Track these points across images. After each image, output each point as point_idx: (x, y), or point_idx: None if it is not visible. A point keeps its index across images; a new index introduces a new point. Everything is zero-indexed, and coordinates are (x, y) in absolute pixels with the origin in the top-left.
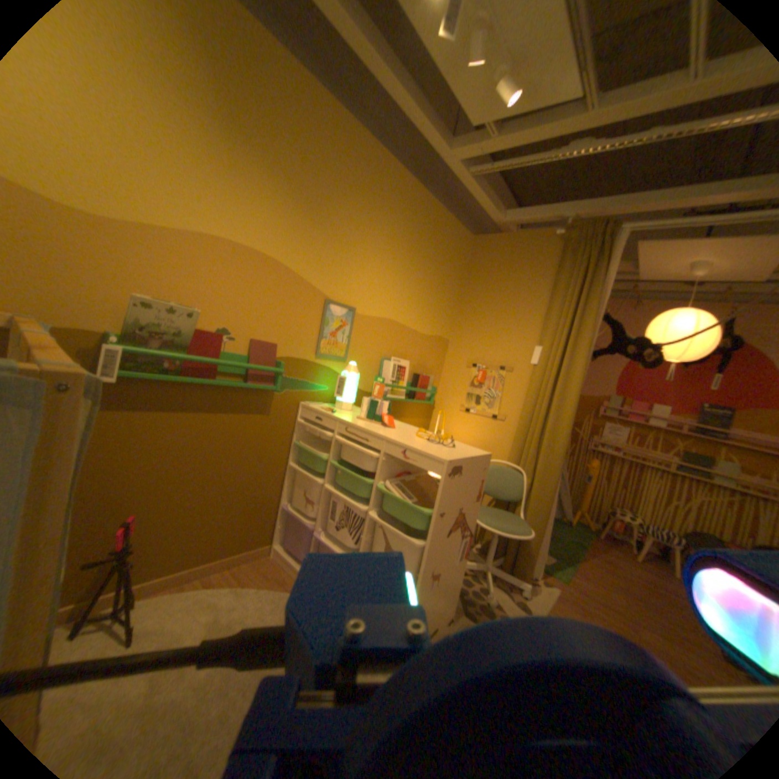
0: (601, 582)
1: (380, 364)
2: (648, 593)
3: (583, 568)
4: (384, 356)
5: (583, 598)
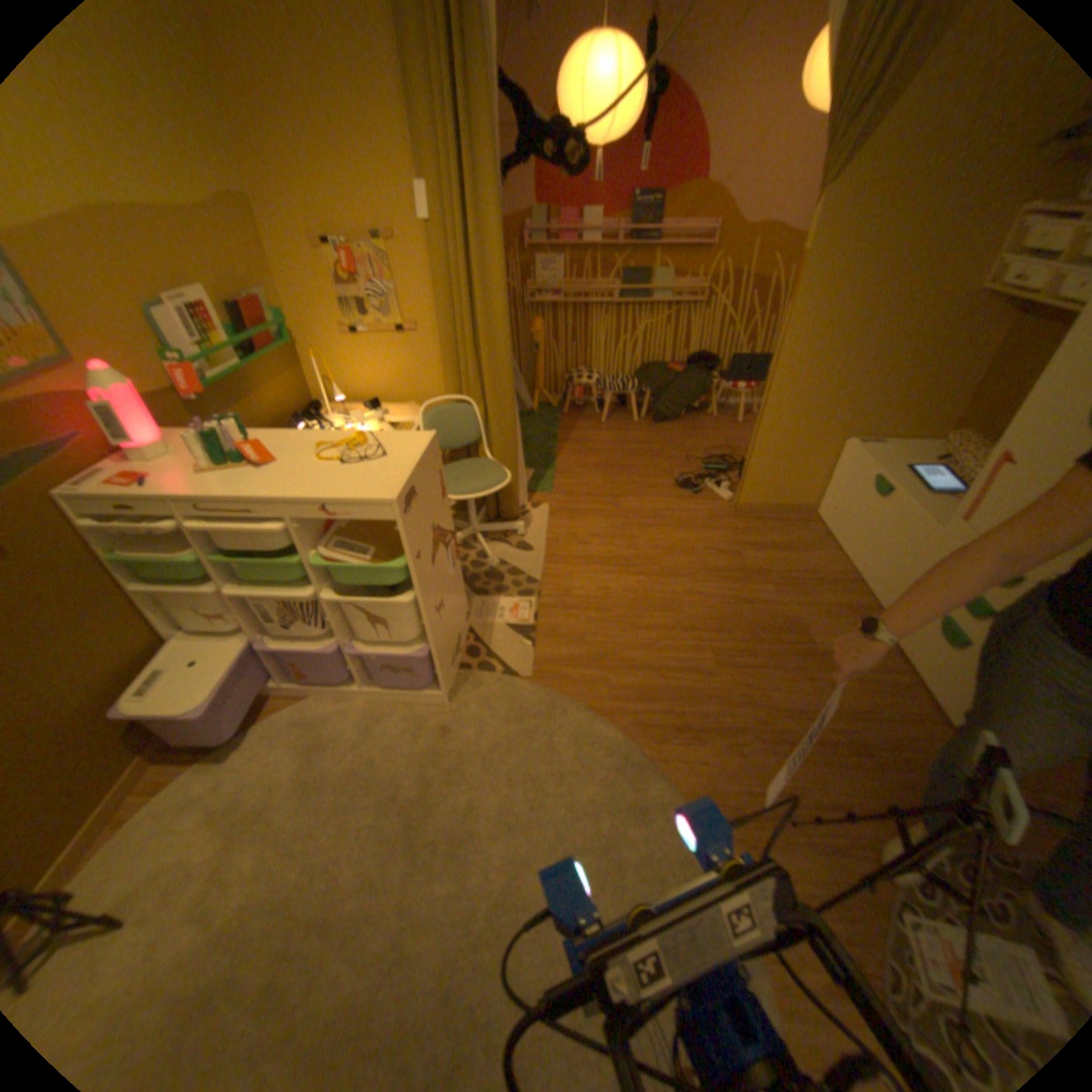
0: (578, 468)
1: (148, 319)
2: (617, 455)
3: (558, 463)
4: (143, 300)
5: (568, 498)
